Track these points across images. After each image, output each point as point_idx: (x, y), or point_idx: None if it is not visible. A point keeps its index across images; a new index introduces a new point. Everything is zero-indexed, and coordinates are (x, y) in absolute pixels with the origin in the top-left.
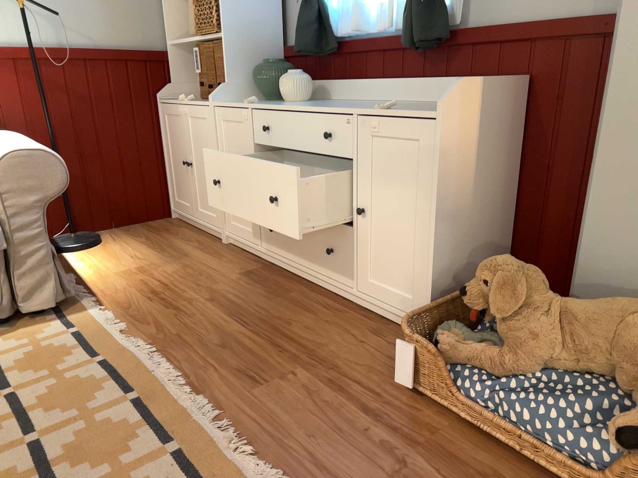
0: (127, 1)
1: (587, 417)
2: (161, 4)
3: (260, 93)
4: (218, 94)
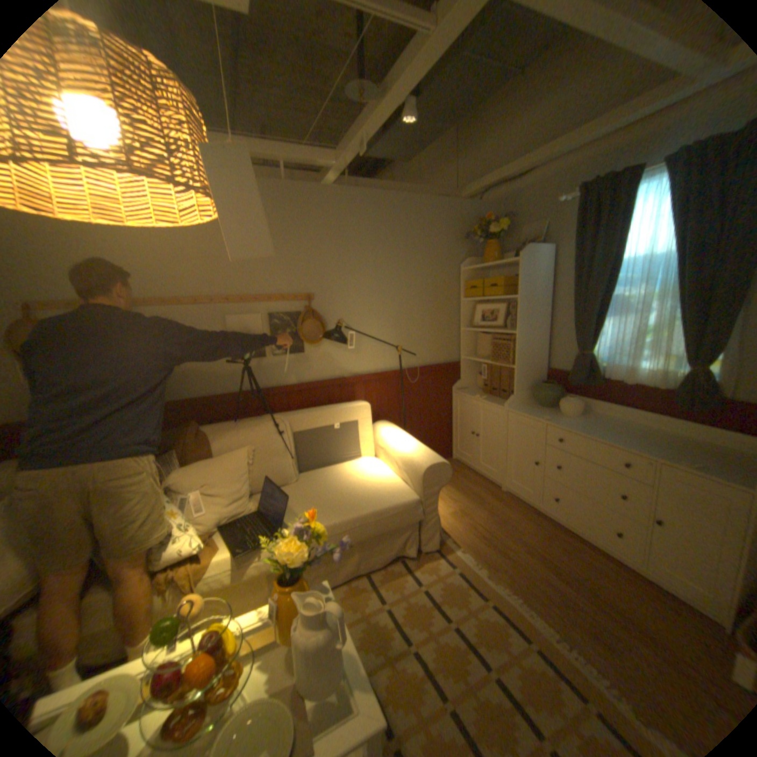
0: (442, 335)
1: None
2: (458, 333)
3: (534, 398)
4: (511, 402)
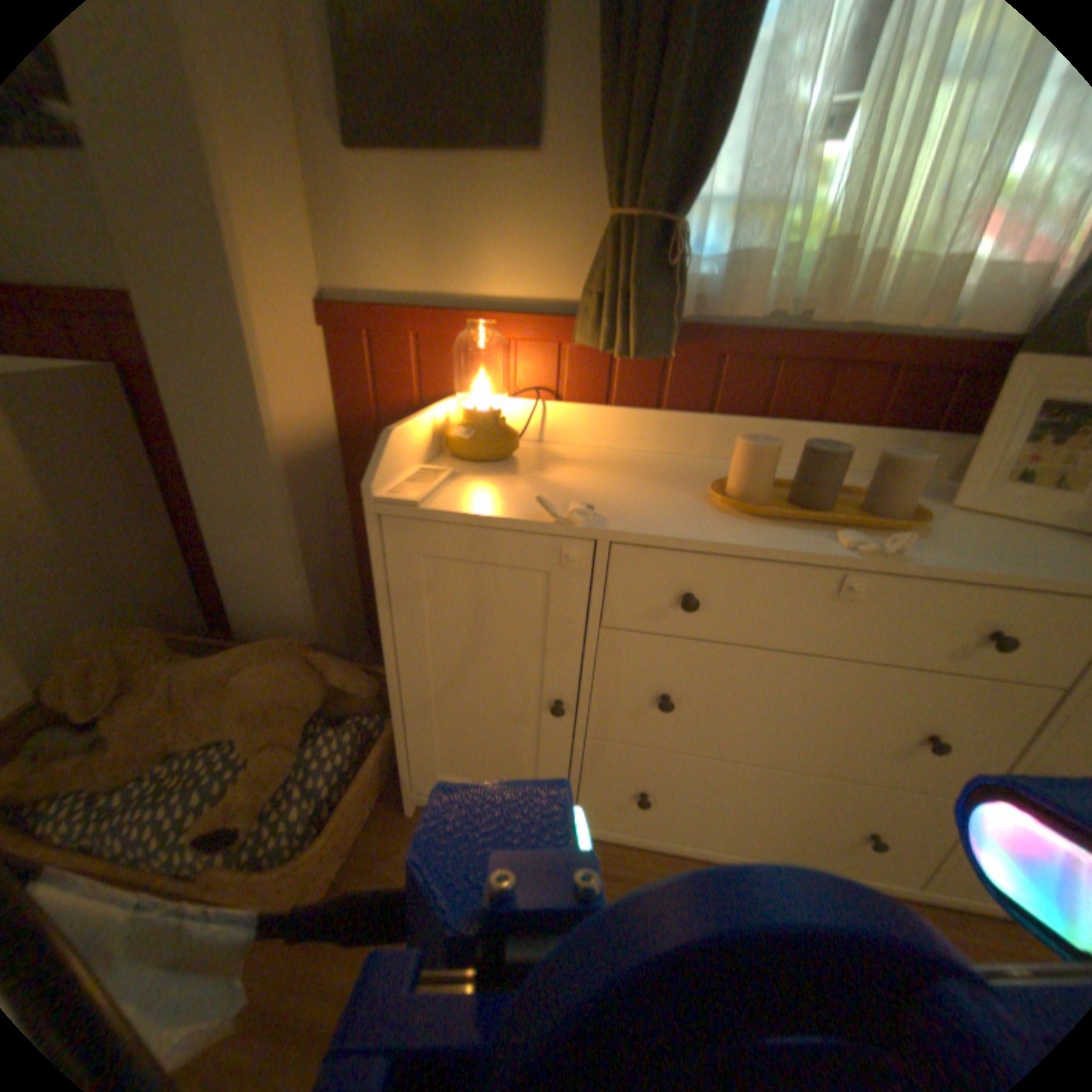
0: None
1: (191, 821)
2: None
3: None
4: None
